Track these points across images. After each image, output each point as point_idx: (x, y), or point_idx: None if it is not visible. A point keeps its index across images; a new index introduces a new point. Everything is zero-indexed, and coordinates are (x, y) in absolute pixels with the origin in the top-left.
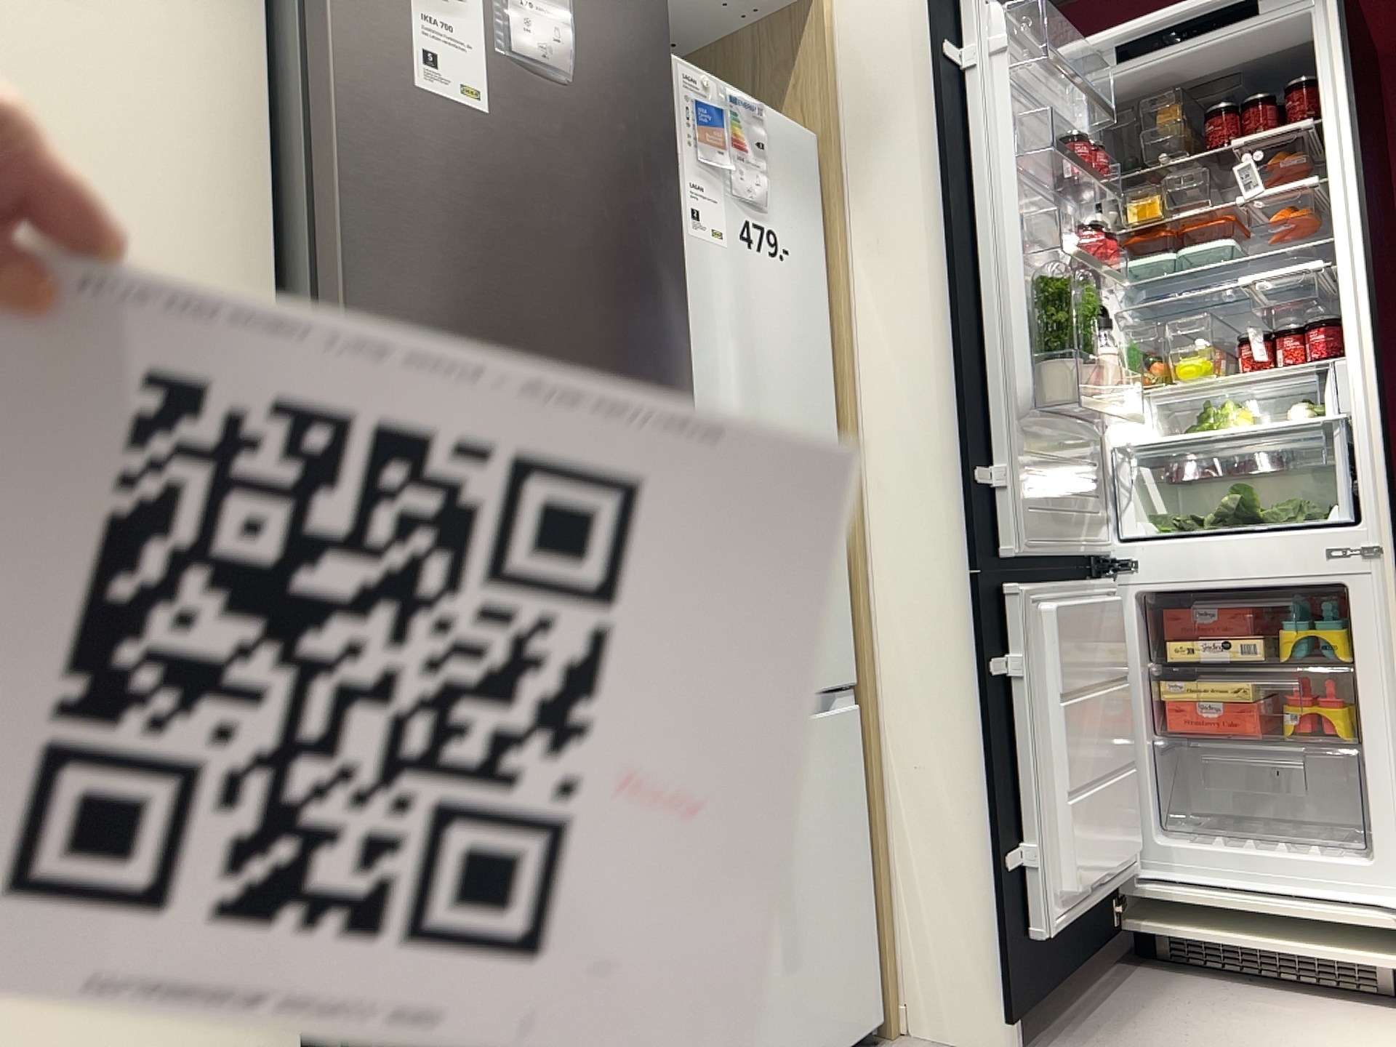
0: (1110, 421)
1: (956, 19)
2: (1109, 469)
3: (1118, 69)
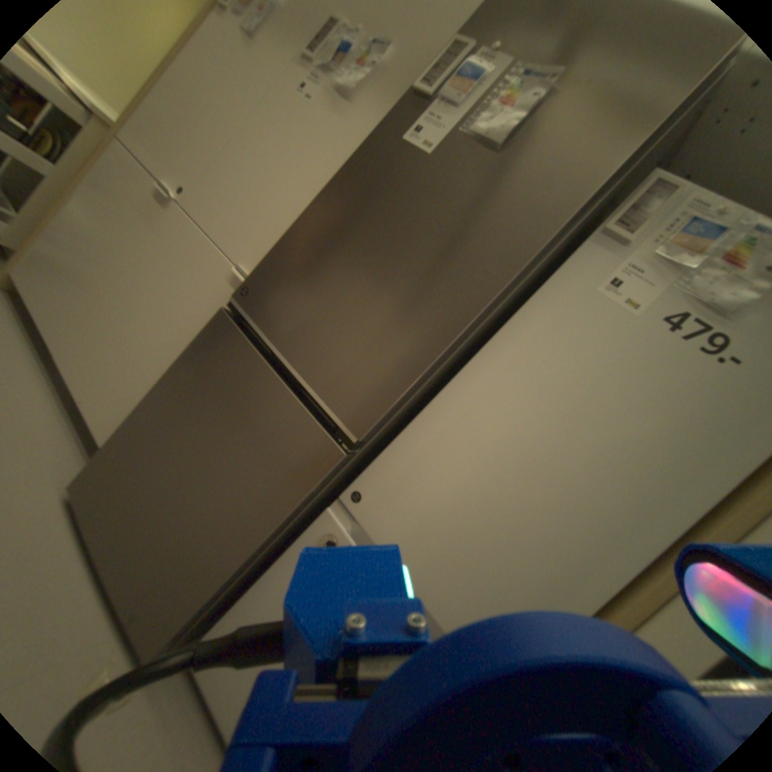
0: None
1: None
2: None
3: None
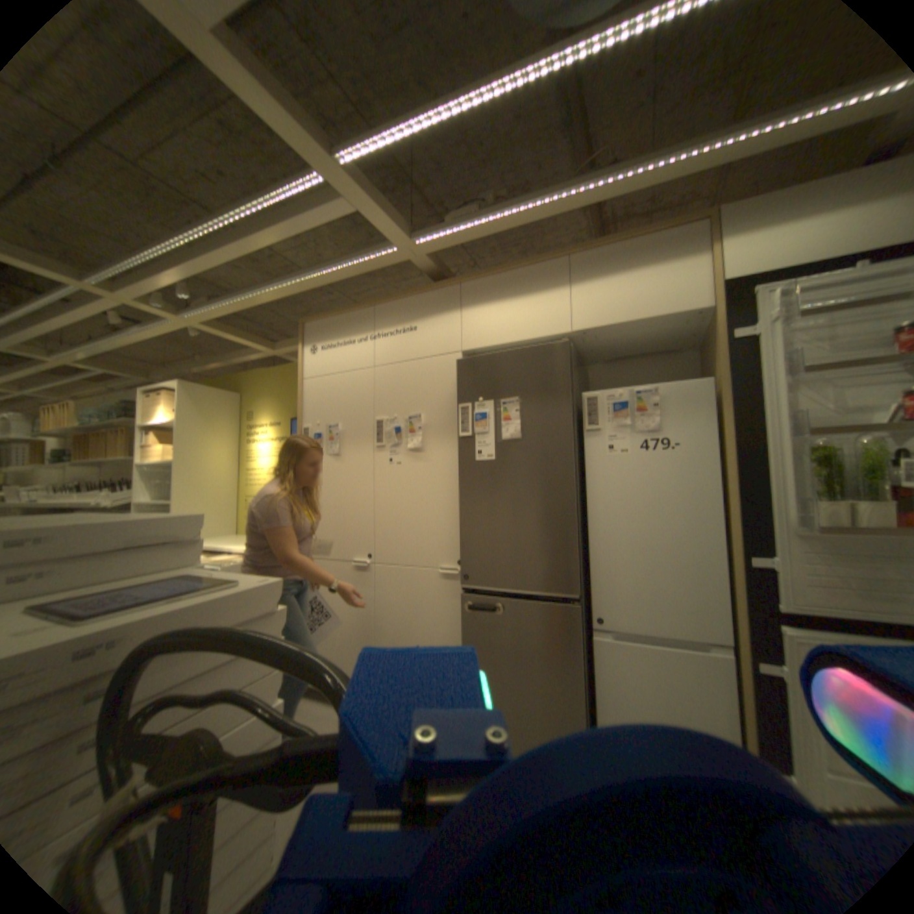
0: None
1: (752, 309)
2: None
3: None
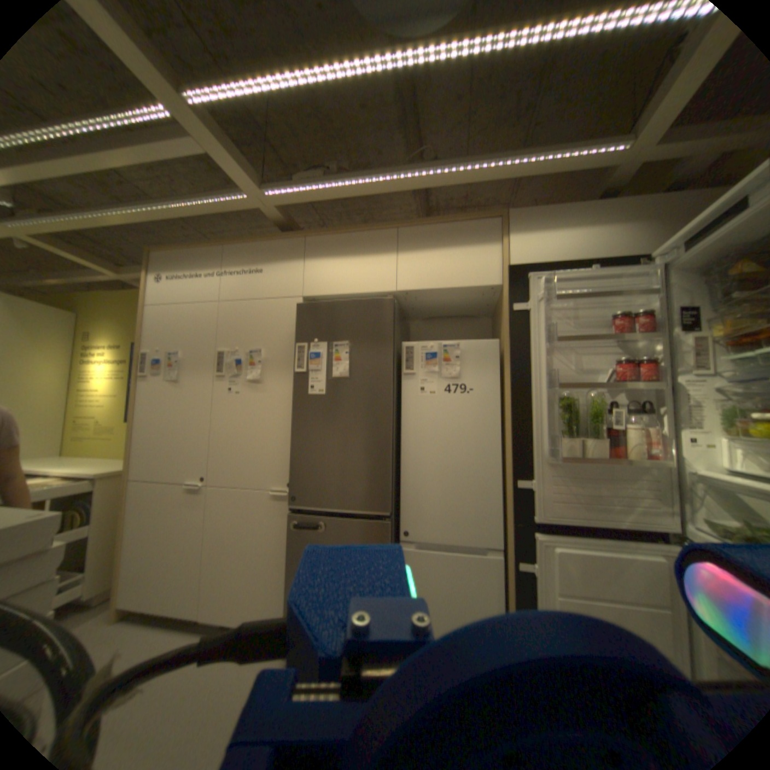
0: (689, 456)
1: (526, 289)
2: (686, 483)
3: (685, 255)
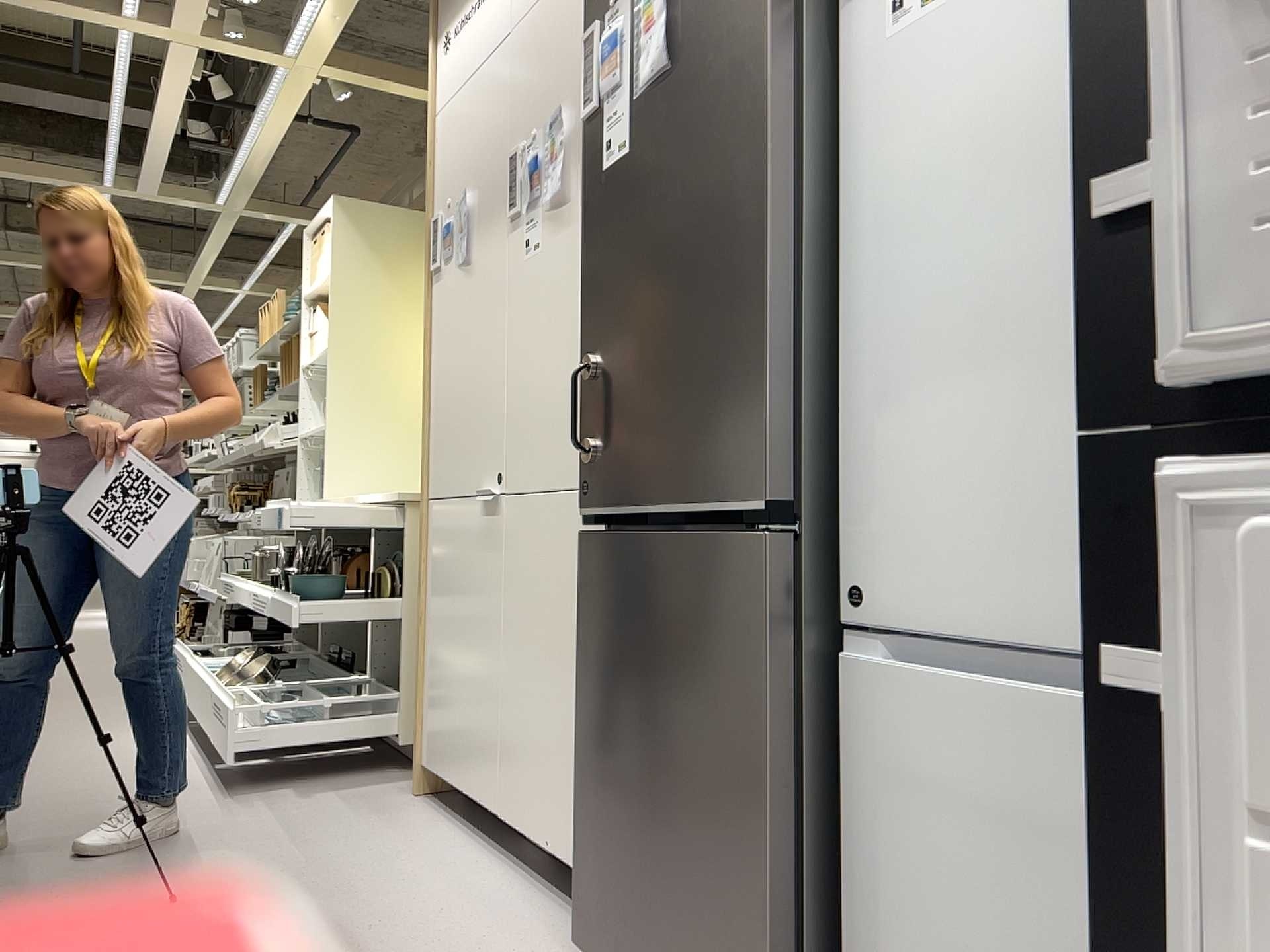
0: None
1: None
2: None
3: None
